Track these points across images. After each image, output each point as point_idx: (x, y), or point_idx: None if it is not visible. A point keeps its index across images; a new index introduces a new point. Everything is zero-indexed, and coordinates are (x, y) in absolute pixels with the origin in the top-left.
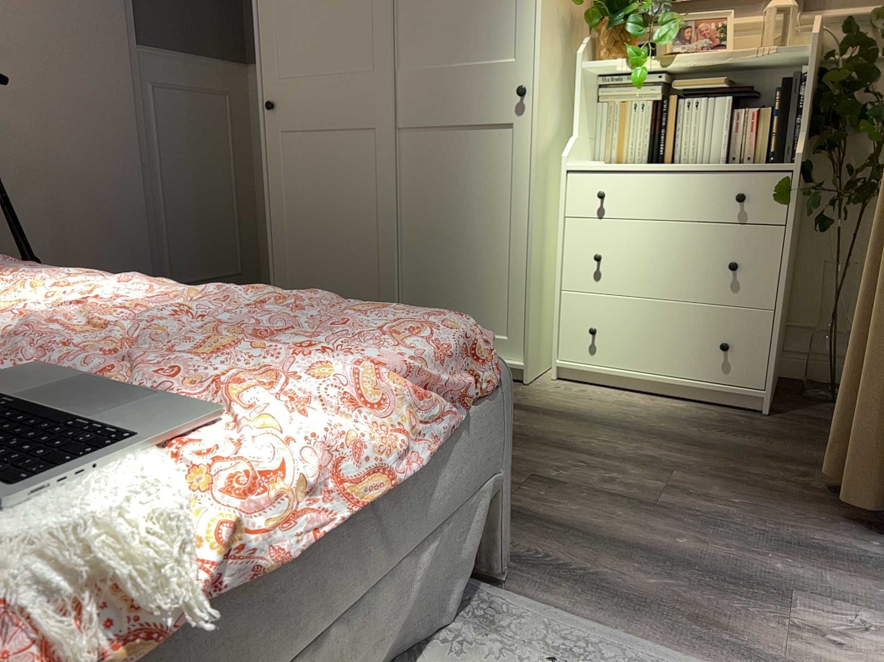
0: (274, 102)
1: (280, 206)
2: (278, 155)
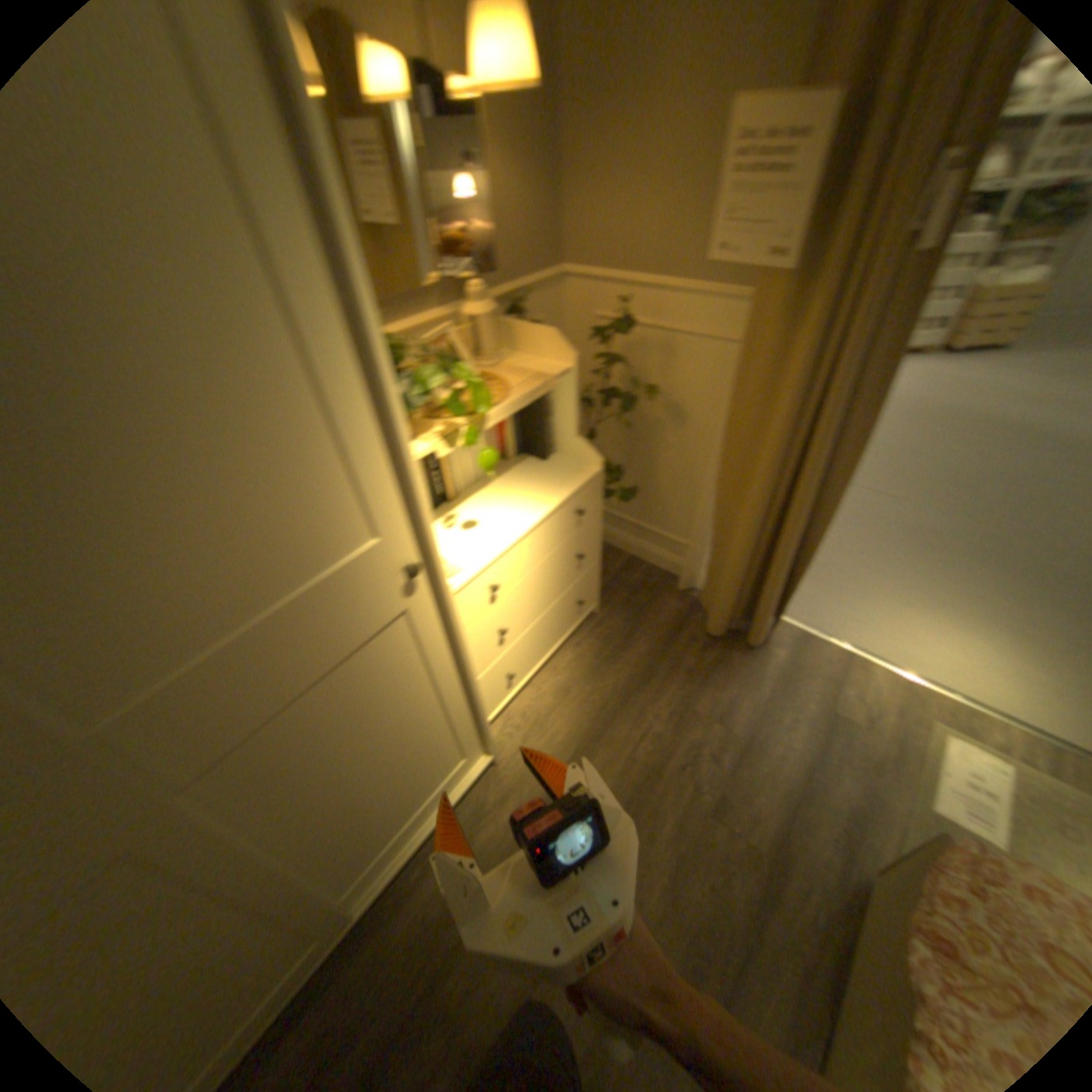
0: None
1: None
2: None
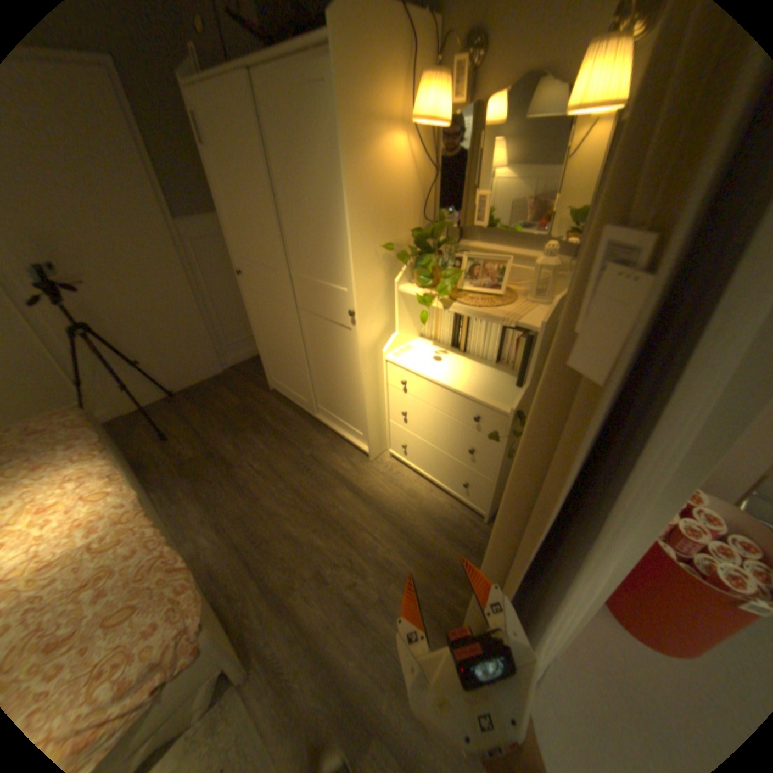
0: (242, 272)
1: (258, 328)
2: (251, 301)
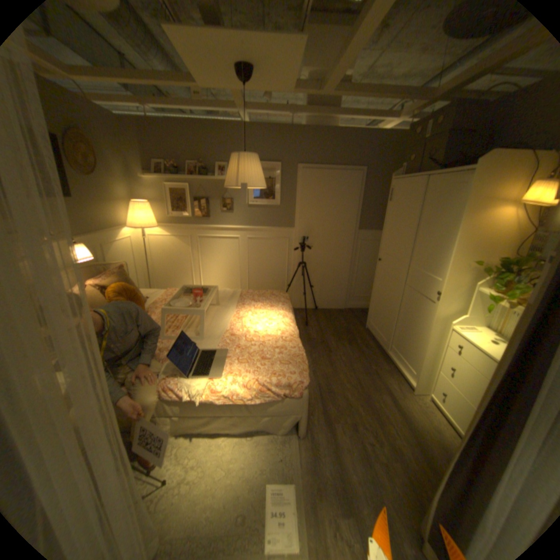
0: (381, 259)
1: (376, 290)
2: (378, 275)
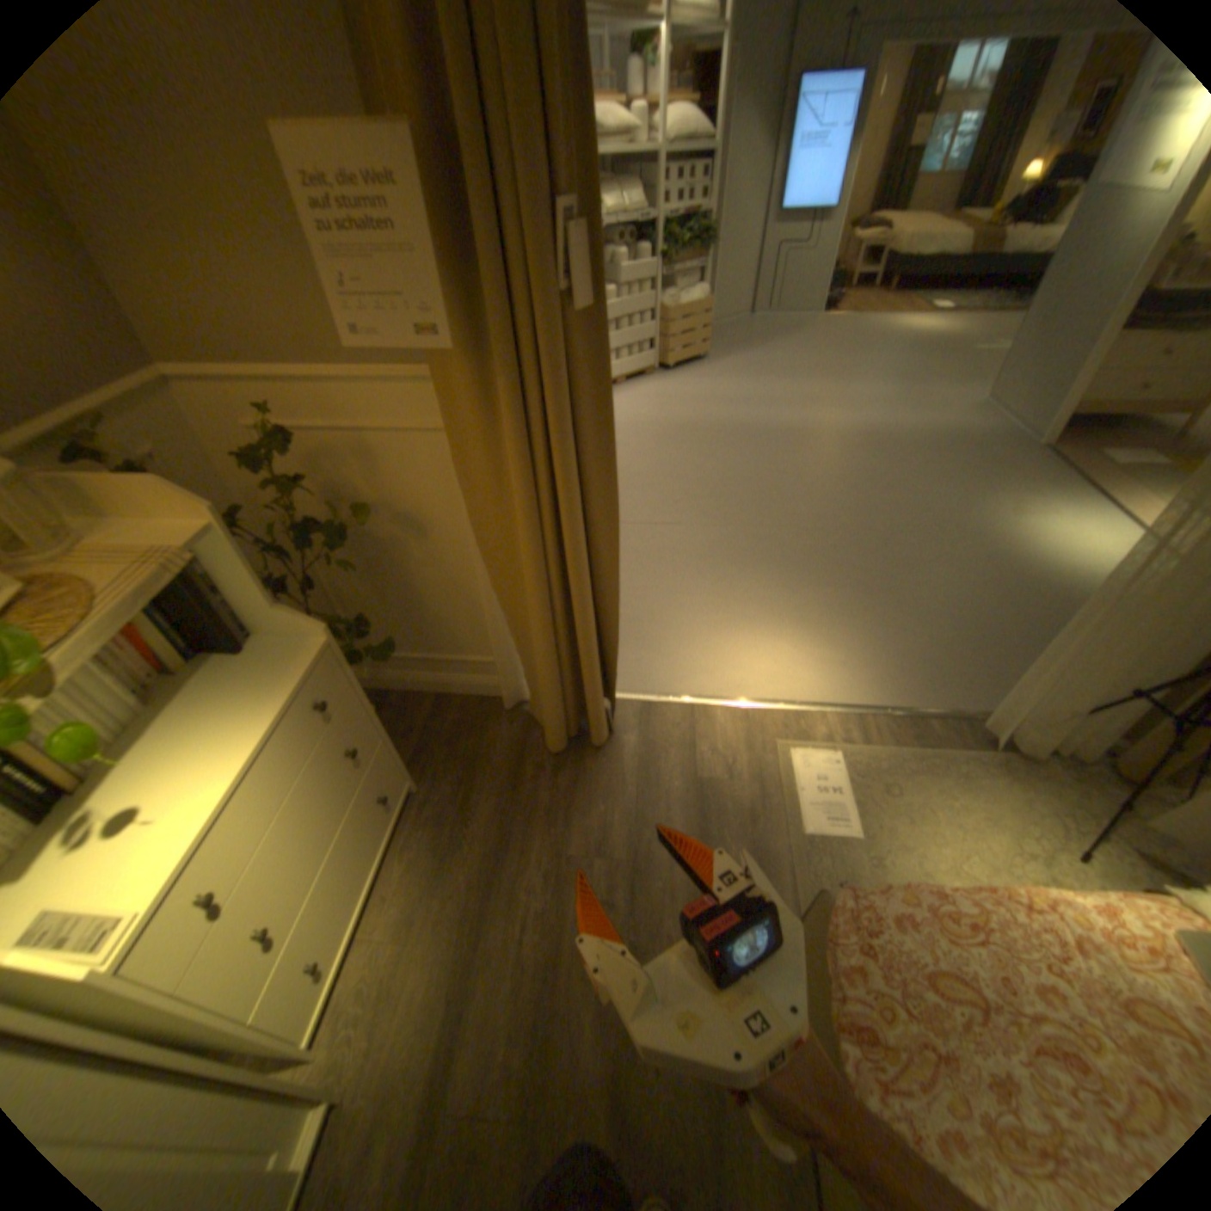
0: None
1: None
2: None
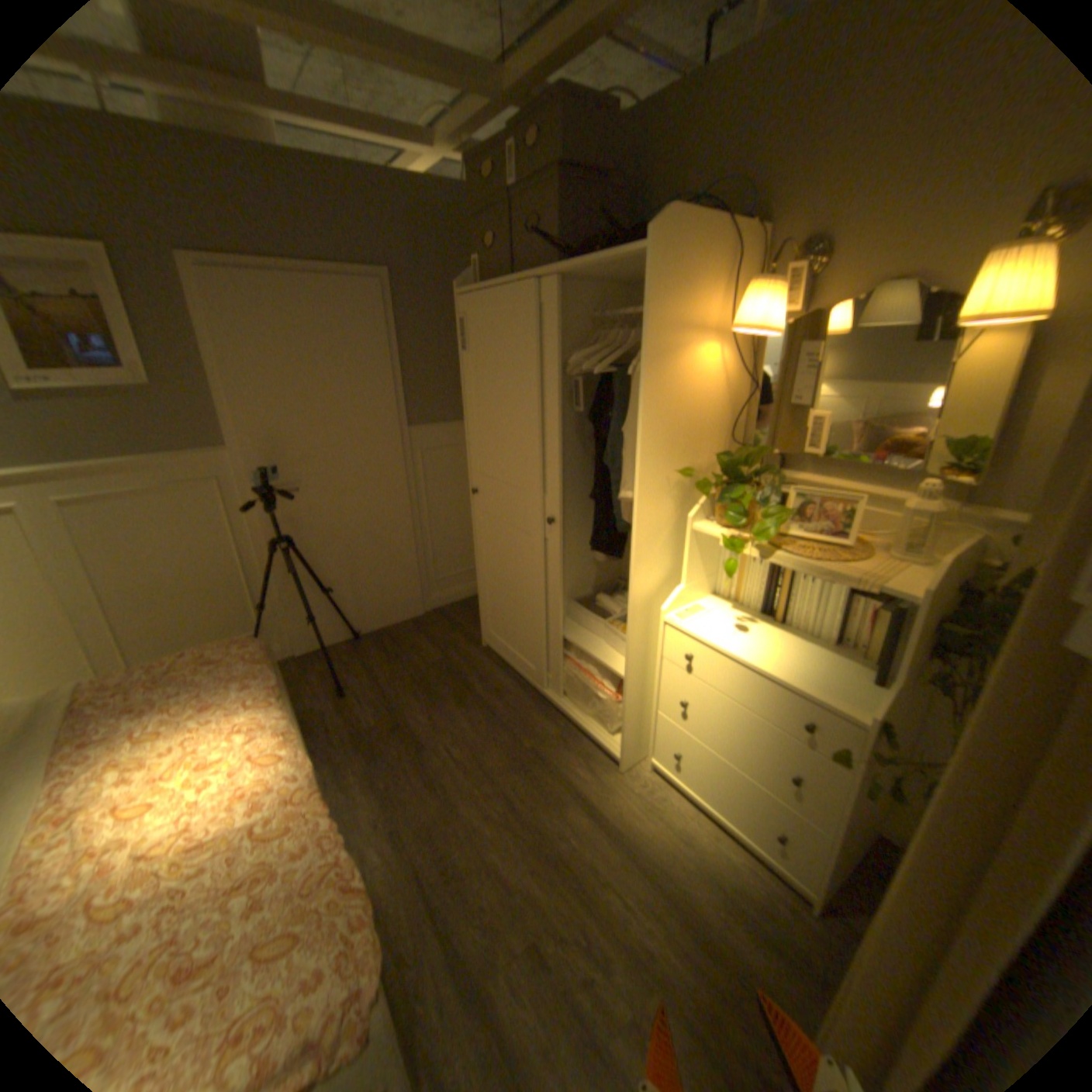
0: (478, 489)
1: (483, 561)
2: (481, 526)
